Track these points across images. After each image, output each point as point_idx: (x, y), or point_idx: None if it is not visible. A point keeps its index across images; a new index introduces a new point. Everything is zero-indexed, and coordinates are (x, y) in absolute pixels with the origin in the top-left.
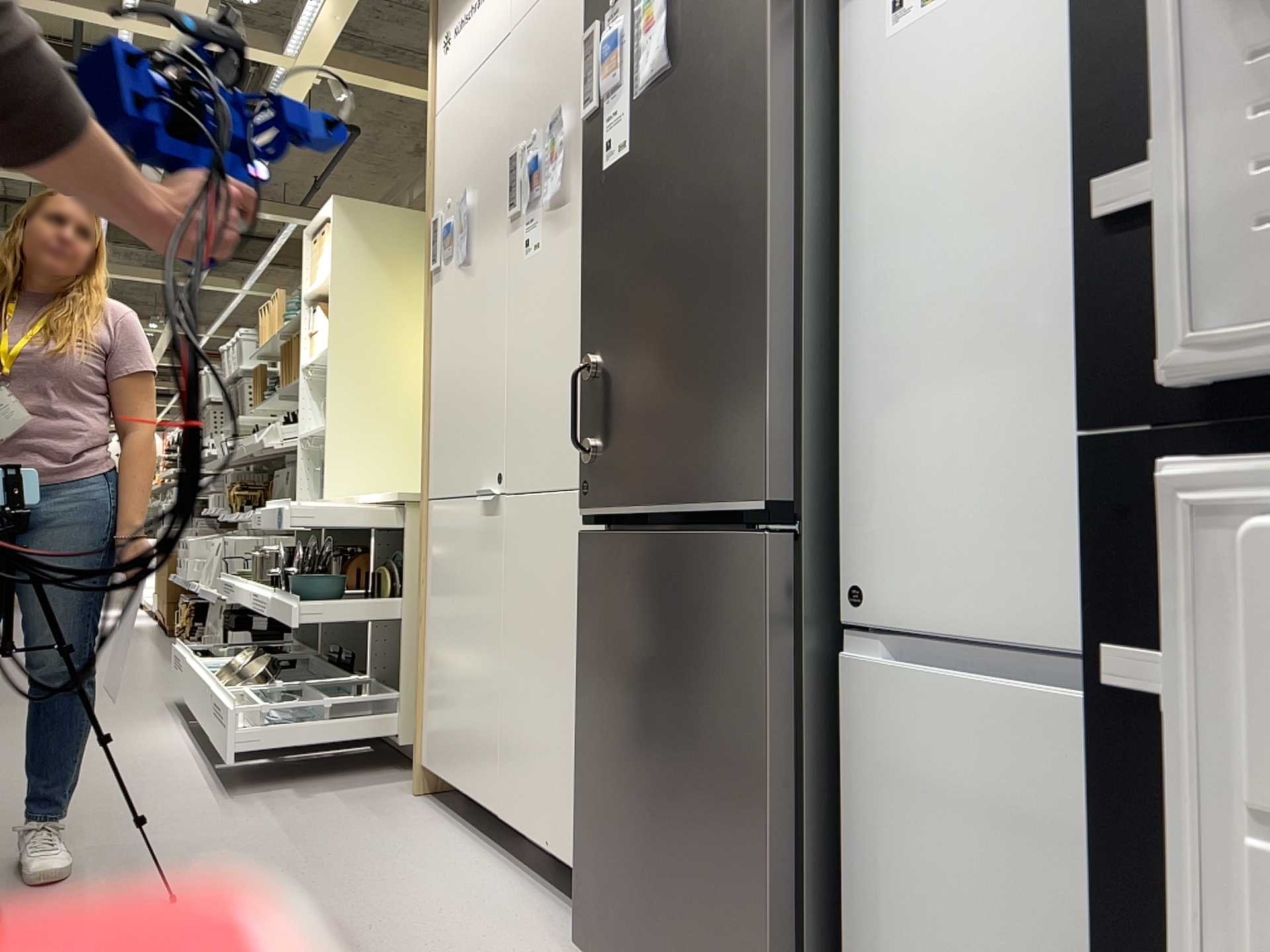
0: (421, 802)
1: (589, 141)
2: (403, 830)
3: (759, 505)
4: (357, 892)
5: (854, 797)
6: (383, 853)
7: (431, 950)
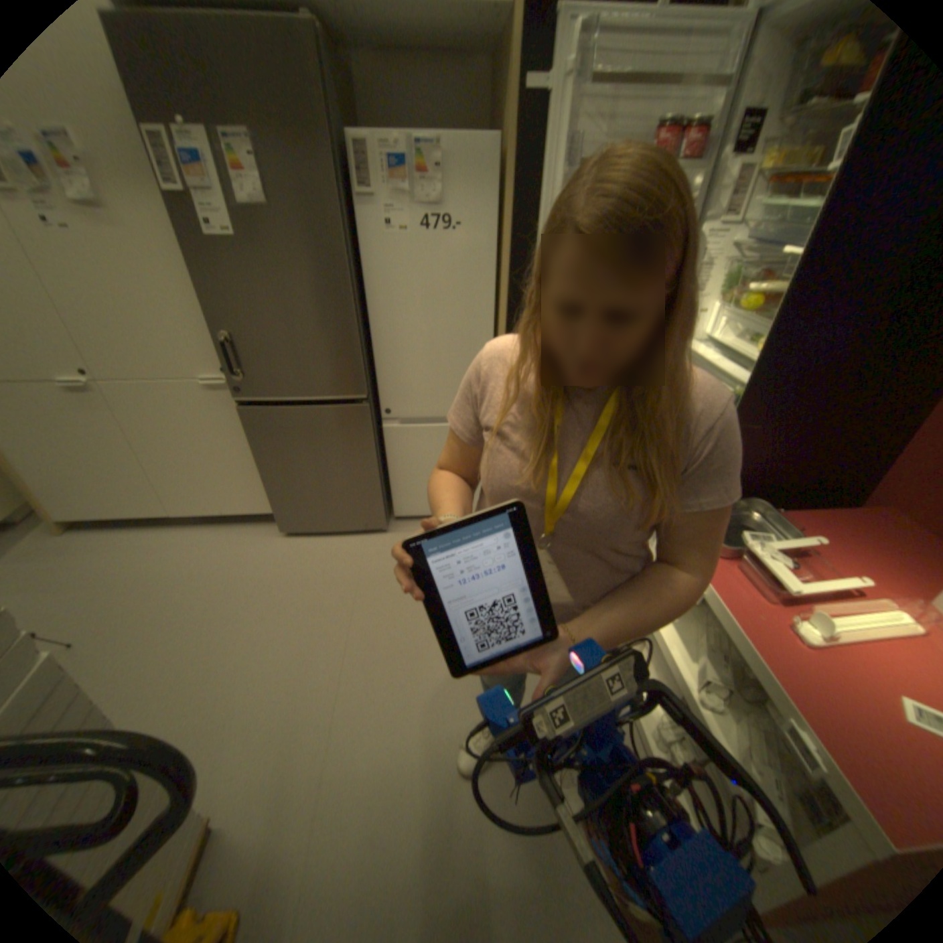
0: (71, 537)
1: (175, 208)
2: (98, 551)
3: (360, 396)
4: (147, 580)
5: (387, 457)
6: (116, 563)
7: (227, 568)
